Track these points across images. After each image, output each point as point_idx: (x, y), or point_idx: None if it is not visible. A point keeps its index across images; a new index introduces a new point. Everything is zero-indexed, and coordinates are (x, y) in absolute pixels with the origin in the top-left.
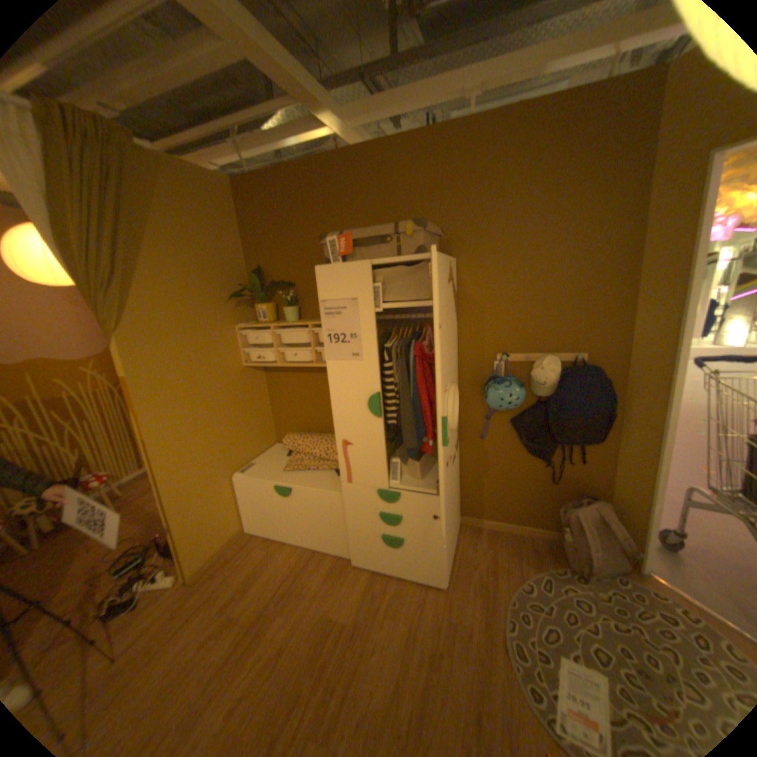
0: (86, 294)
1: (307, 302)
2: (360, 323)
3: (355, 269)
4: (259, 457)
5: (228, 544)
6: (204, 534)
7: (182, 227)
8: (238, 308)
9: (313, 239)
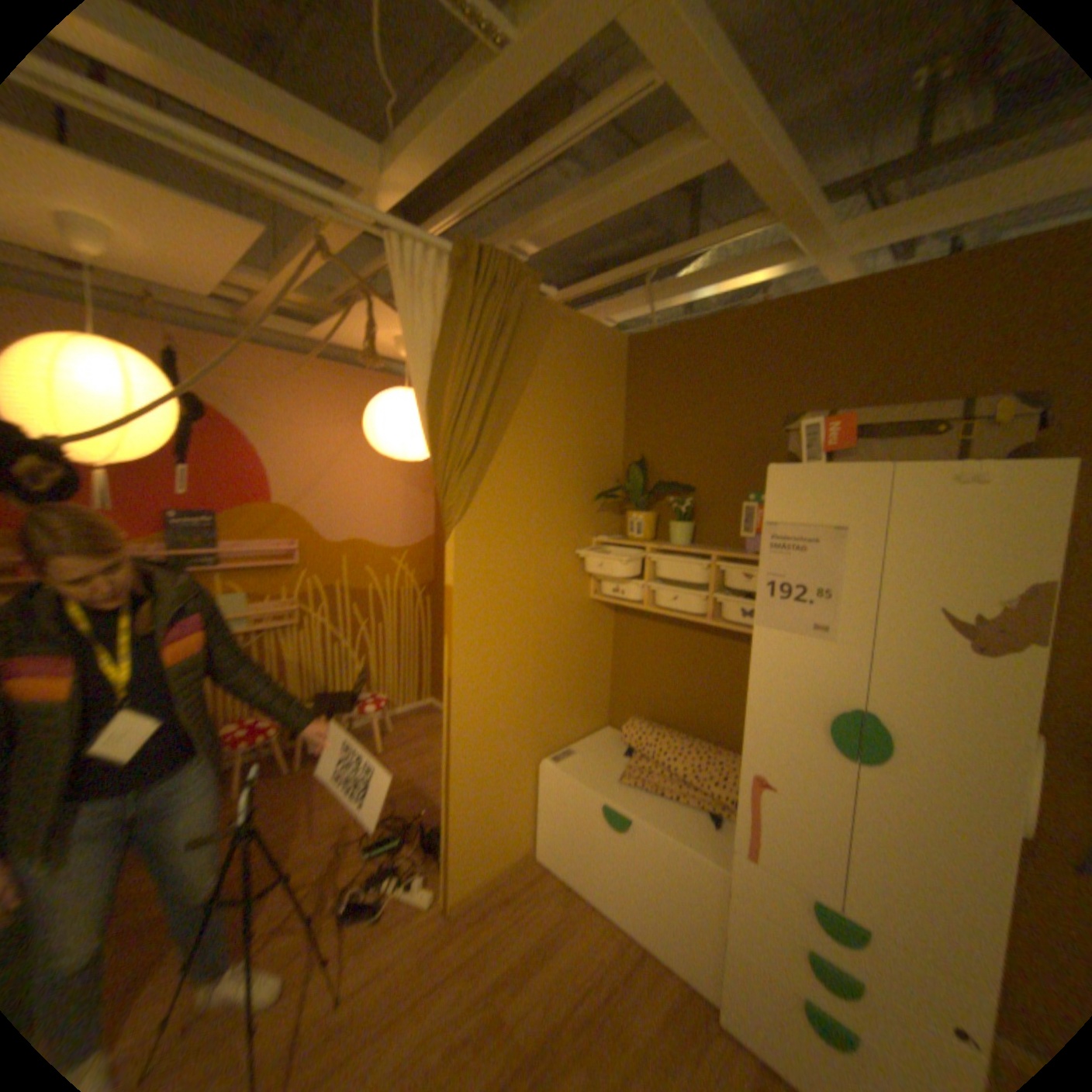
0: (443, 471)
1: (712, 517)
2: (846, 572)
3: (857, 474)
4: (583, 741)
5: (514, 869)
6: (489, 841)
7: (562, 397)
8: (602, 512)
9: (744, 423)
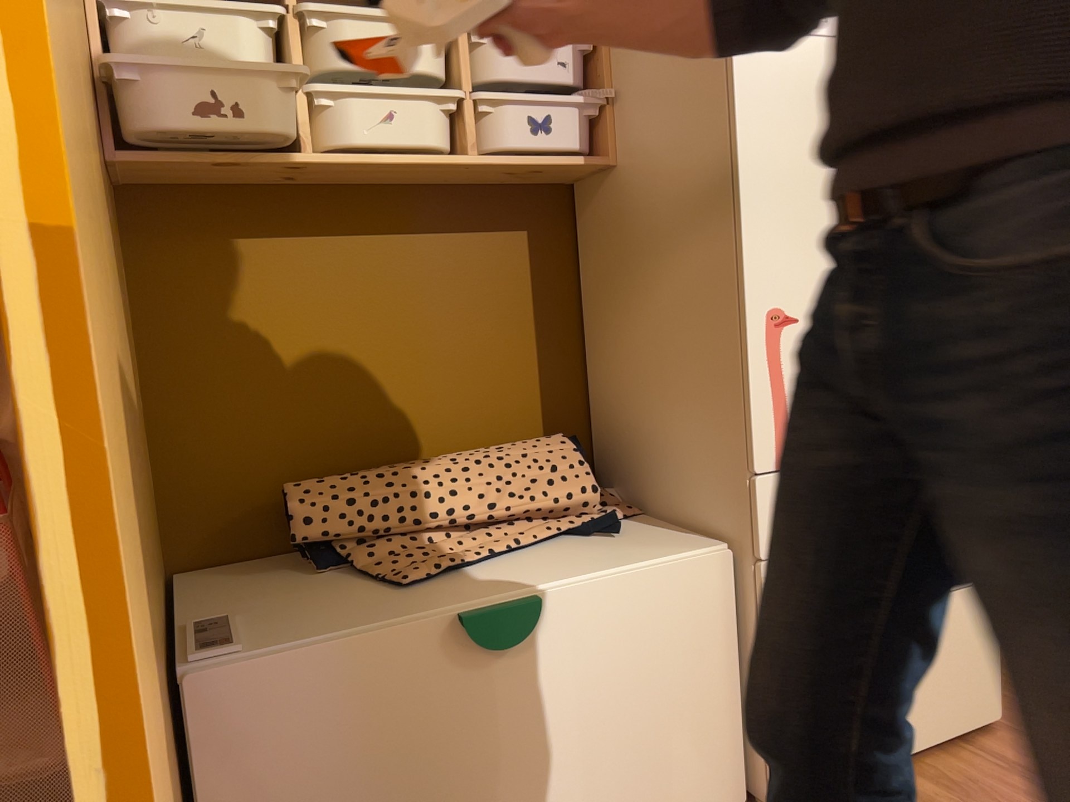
0: None
1: None
2: None
3: None
4: (183, 609)
5: None
6: None
7: None
8: None
9: None
